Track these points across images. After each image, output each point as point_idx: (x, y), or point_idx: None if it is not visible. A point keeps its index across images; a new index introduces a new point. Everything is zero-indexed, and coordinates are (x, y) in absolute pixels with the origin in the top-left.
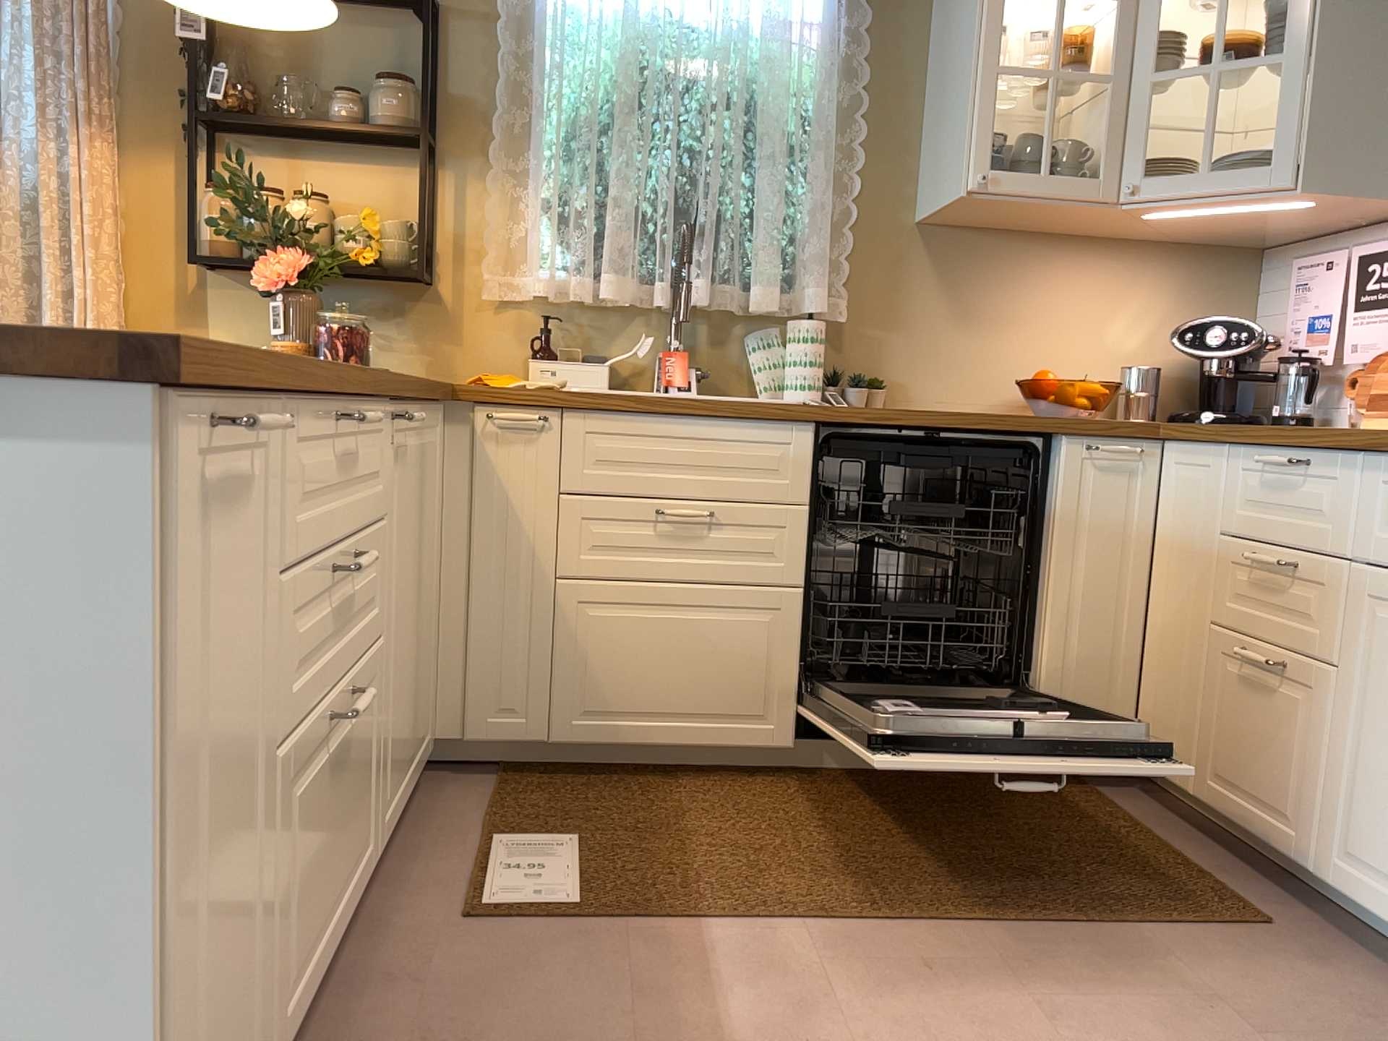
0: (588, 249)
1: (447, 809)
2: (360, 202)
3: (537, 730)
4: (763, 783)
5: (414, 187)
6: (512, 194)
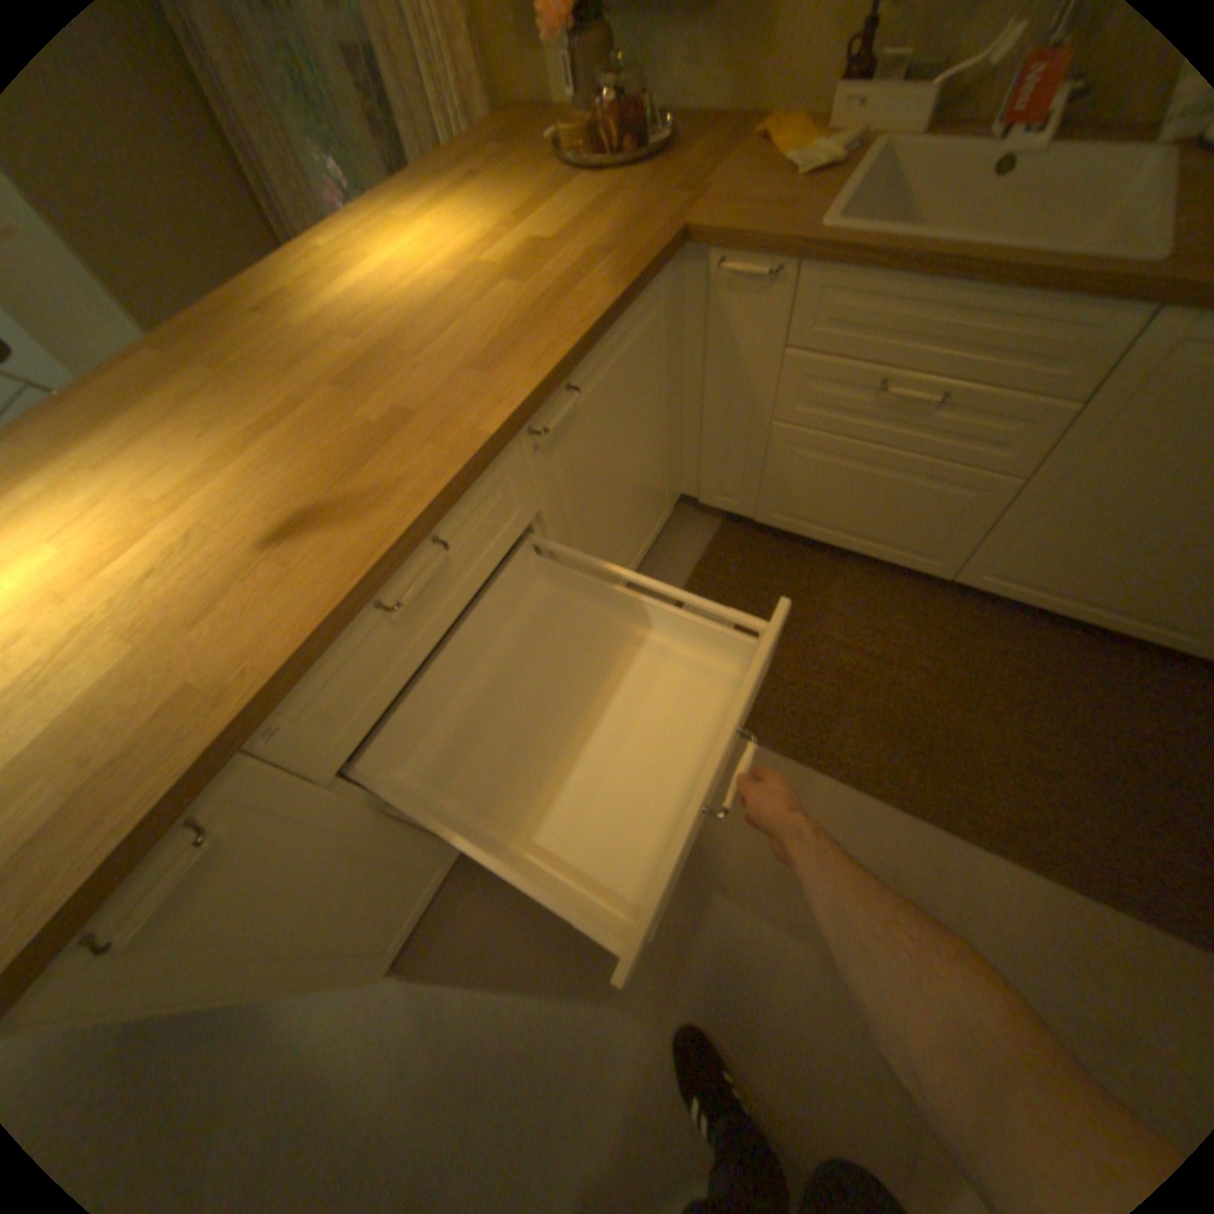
0: None
1: (674, 556)
2: None
3: (746, 512)
4: (913, 589)
5: None
6: None
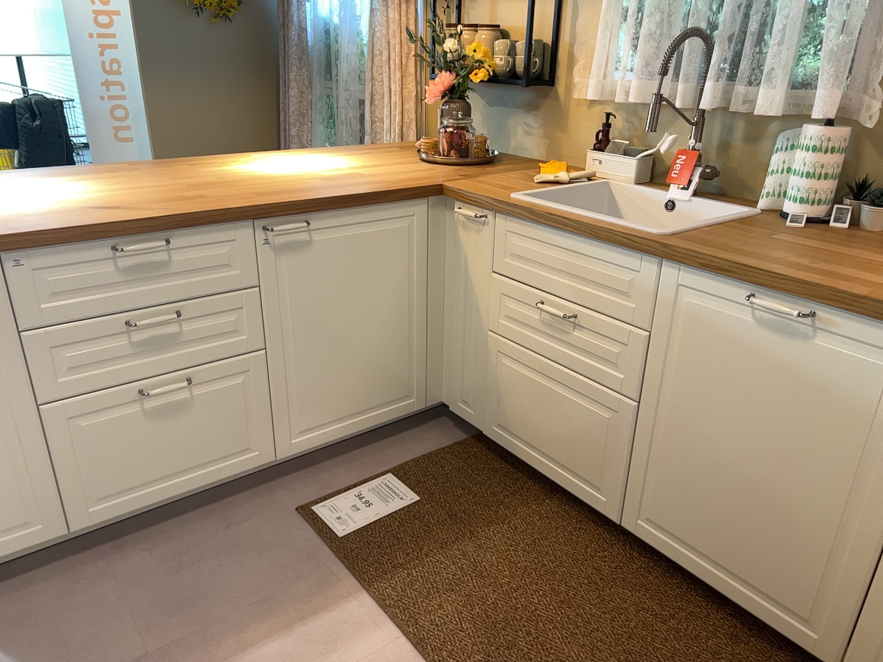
0: (630, 58)
1: (409, 445)
2: (519, 27)
3: (478, 422)
4: (596, 534)
5: (546, 12)
6: (599, 10)
